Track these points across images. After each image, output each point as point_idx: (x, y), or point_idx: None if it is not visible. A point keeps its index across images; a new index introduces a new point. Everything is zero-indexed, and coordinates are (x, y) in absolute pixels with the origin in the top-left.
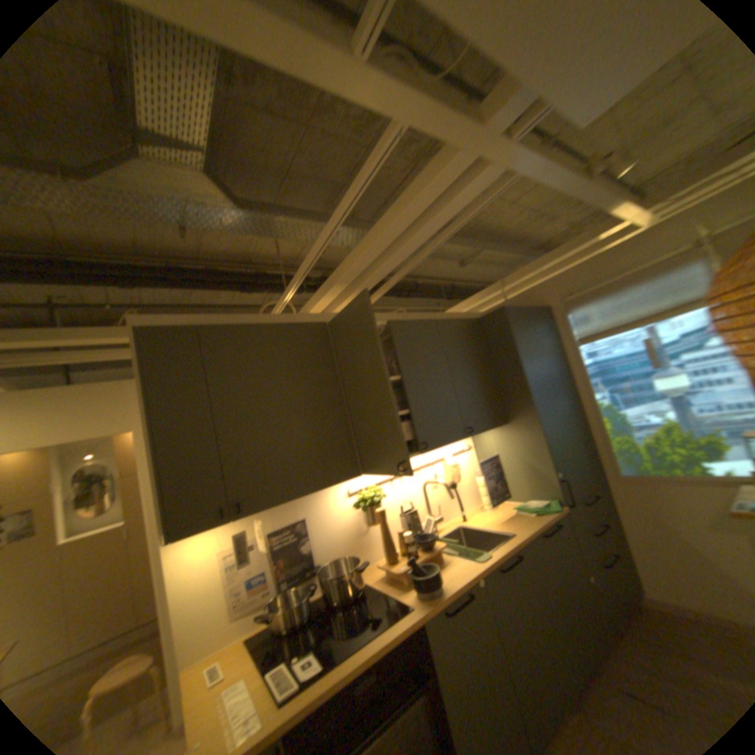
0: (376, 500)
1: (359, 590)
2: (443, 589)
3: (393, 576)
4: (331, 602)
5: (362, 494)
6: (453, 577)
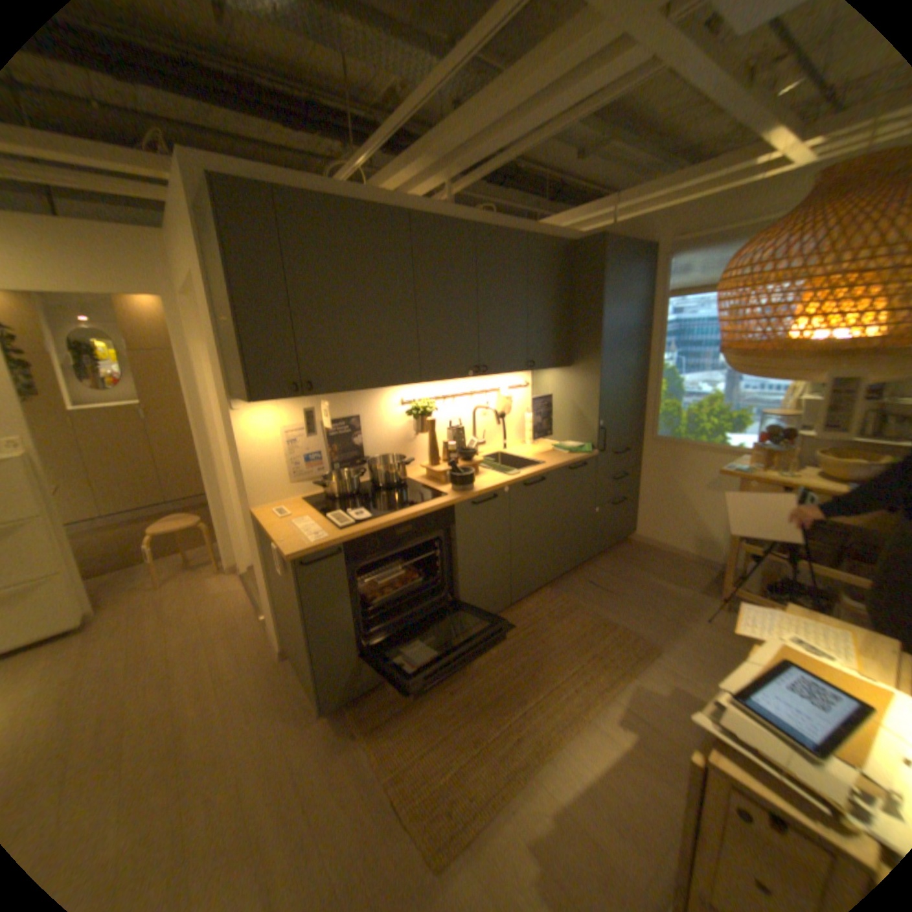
0: (428, 413)
1: (403, 480)
2: (474, 487)
3: (433, 475)
4: (378, 484)
5: (416, 404)
6: (485, 481)
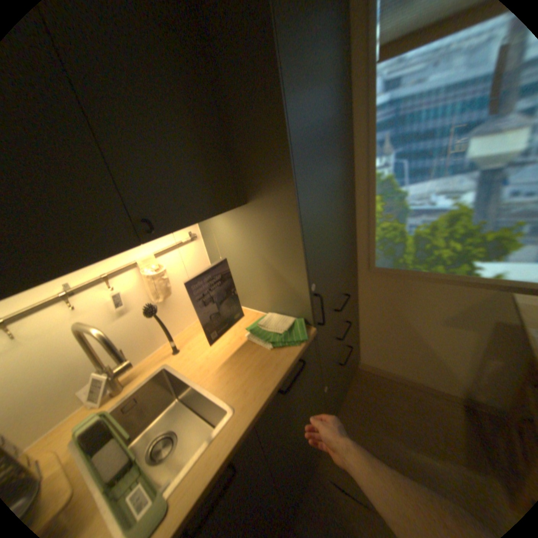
0: None
1: None
2: None
3: None
4: None
5: None
6: None
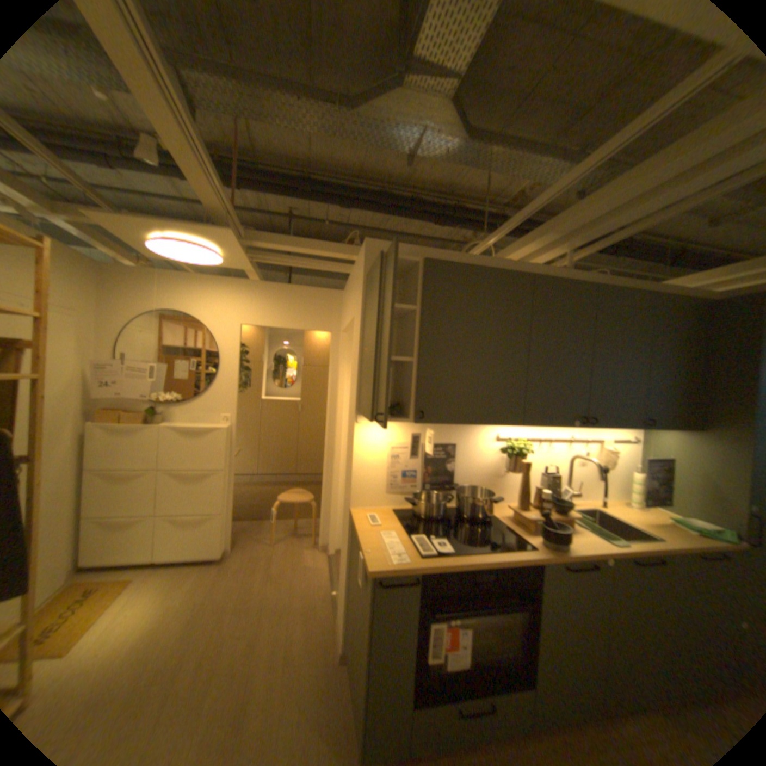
0: (523, 453)
1: (488, 516)
2: (570, 548)
3: (521, 519)
4: (463, 514)
5: (512, 442)
6: (583, 544)
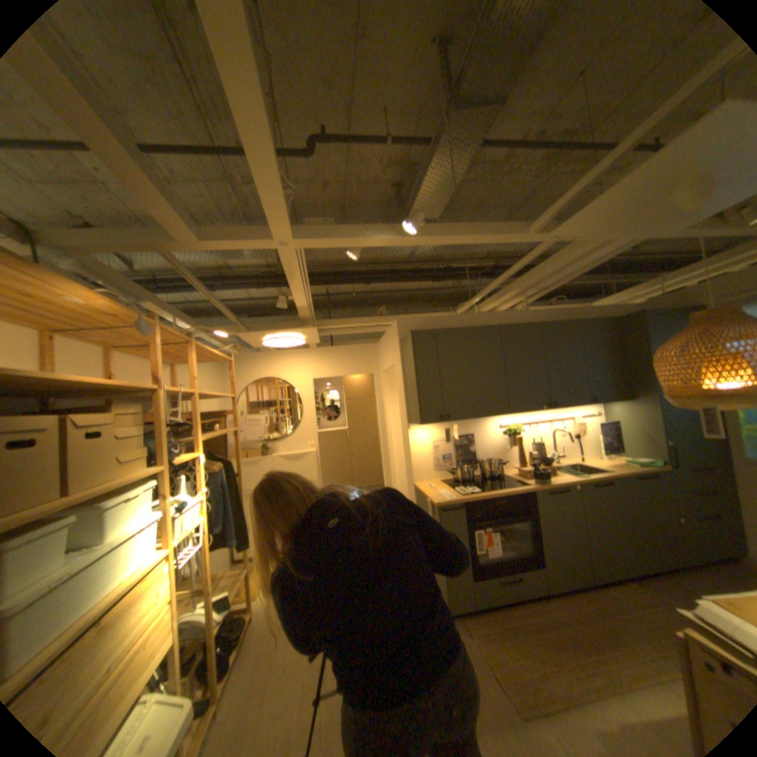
0: (518, 433)
1: (501, 476)
2: (551, 483)
3: (522, 474)
4: (485, 476)
5: (509, 427)
6: (560, 480)
